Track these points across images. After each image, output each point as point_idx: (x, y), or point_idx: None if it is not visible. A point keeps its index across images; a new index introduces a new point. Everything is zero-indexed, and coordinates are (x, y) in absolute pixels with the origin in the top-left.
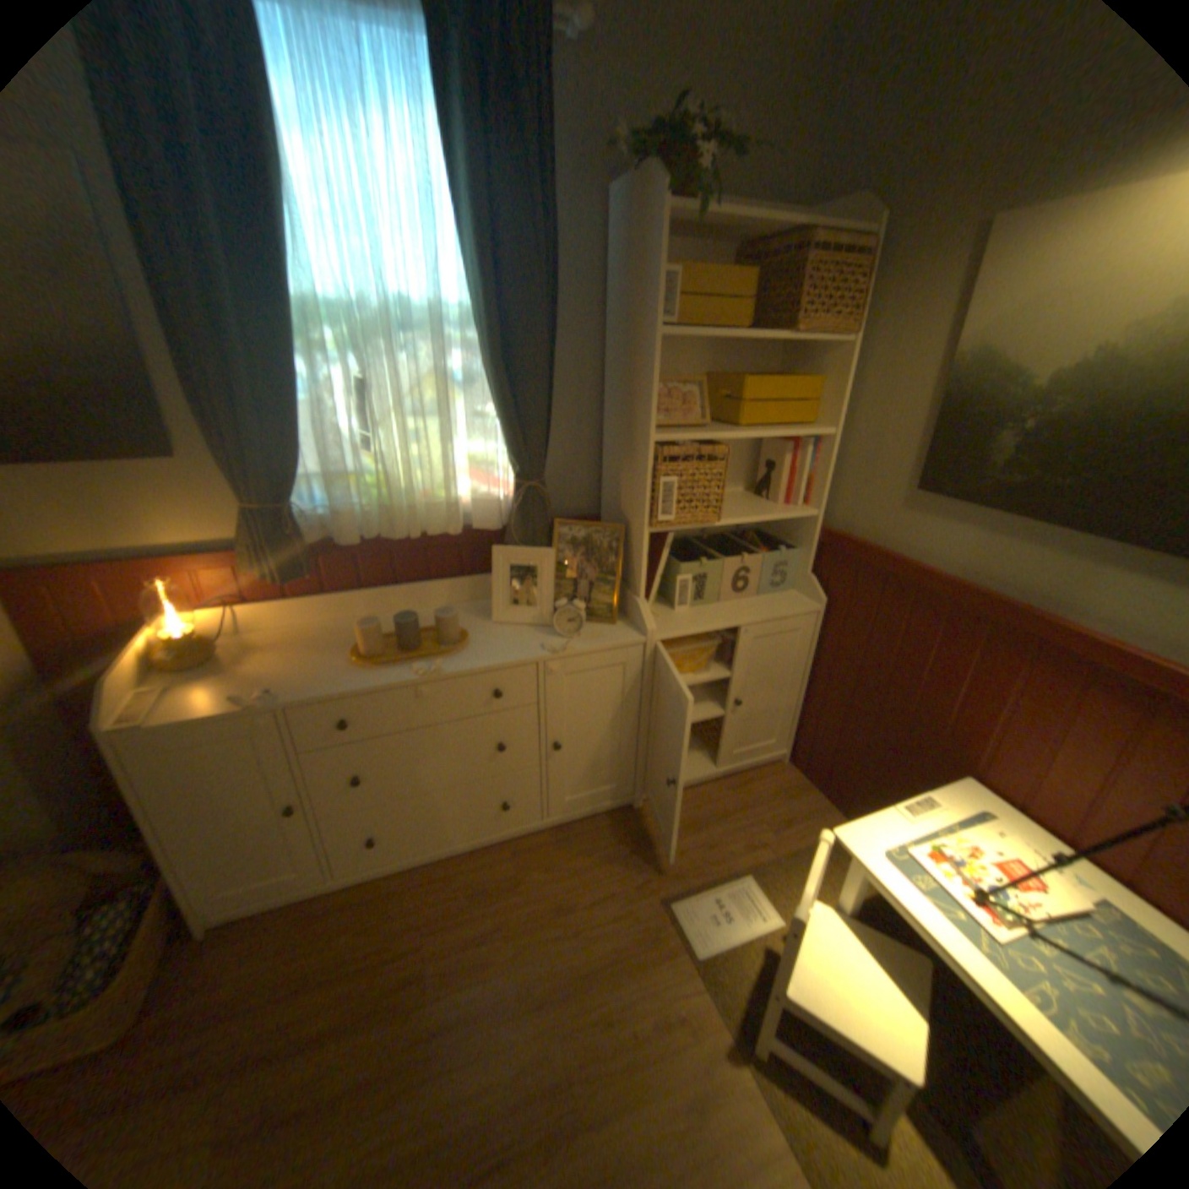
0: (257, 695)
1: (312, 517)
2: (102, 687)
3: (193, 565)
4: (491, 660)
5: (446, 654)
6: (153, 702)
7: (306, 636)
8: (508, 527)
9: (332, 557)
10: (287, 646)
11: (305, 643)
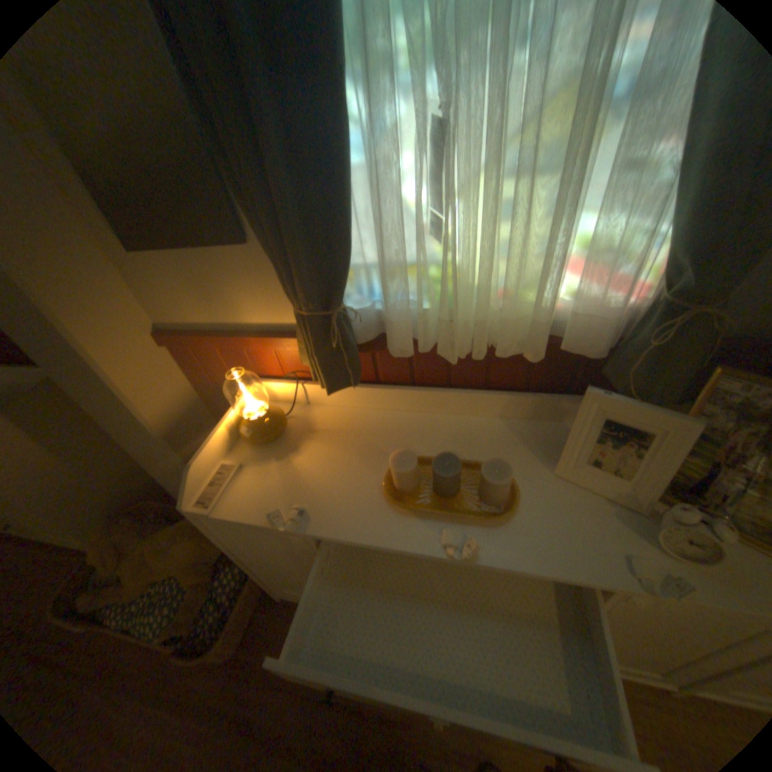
0: (295, 512)
1: (367, 319)
2: (192, 467)
3: (274, 346)
4: (548, 559)
5: (488, 517)
6: (228, 482)
7: (359, 424)
8: (622, 354)
9: (387, 356)
10: (339, 435)
11: (355, 436)
